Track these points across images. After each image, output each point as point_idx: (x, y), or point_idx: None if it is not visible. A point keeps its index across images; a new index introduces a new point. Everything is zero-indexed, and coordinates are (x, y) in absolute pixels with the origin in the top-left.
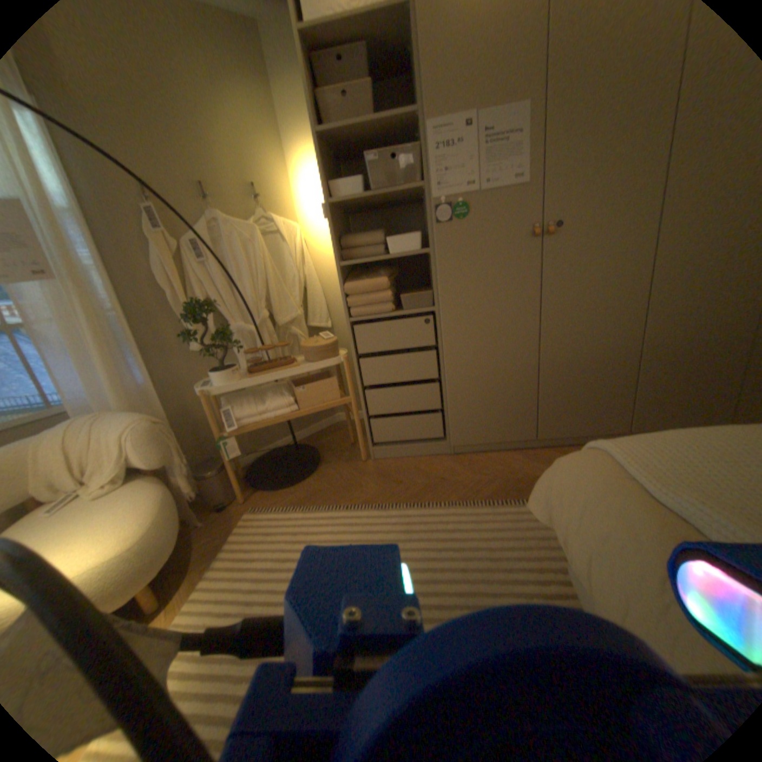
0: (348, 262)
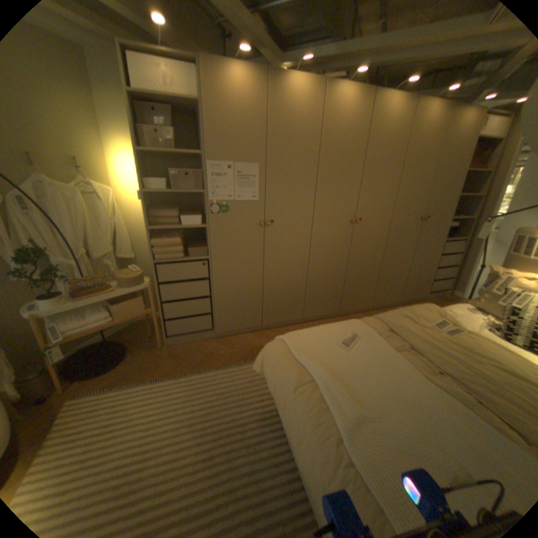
0: (155, 228)
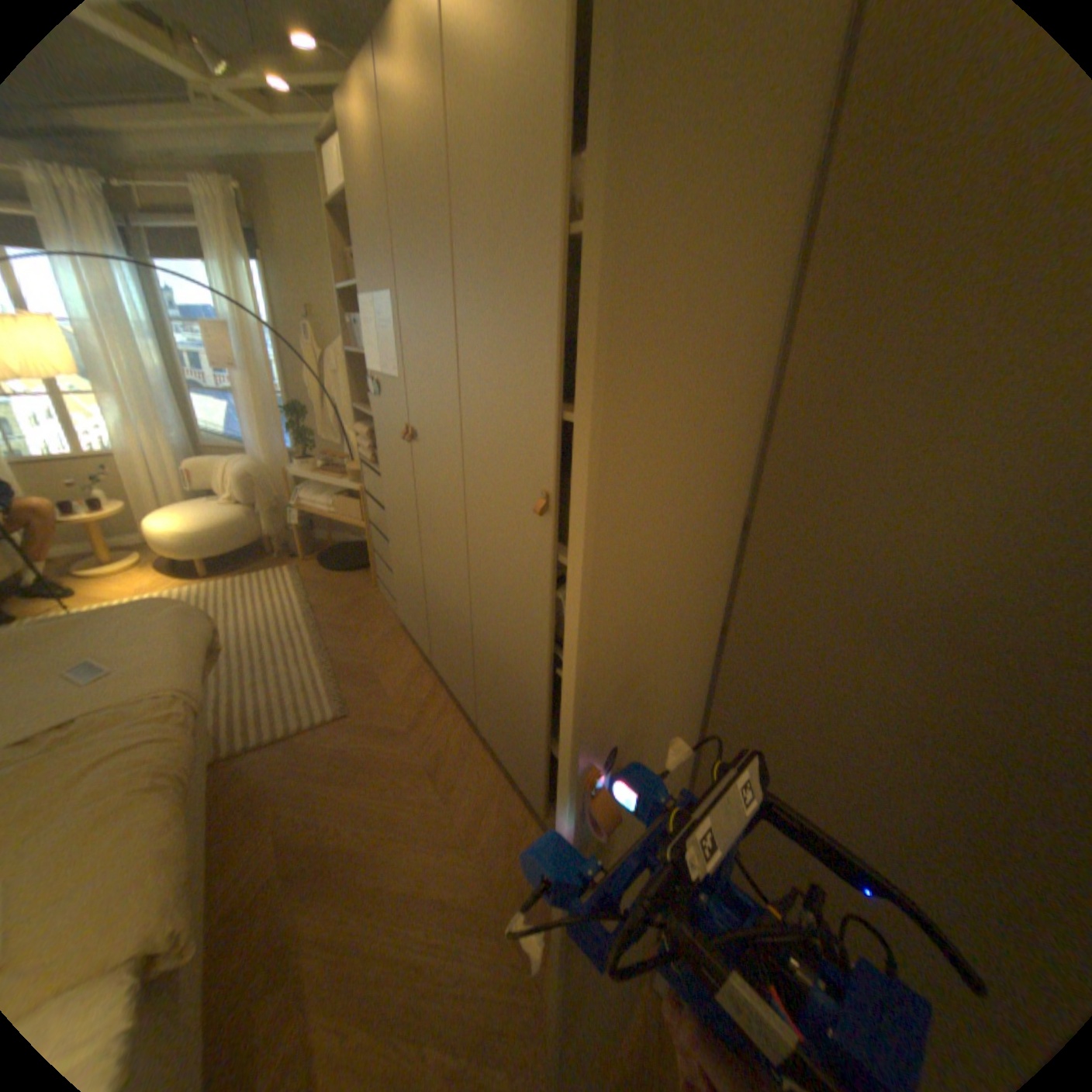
0: (355, 408)
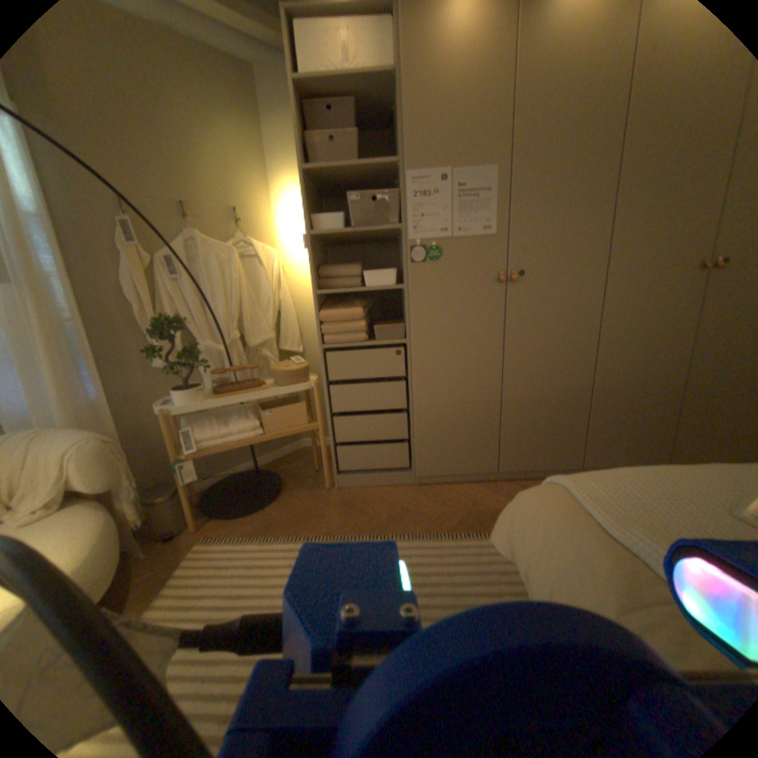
0: (324, 291)
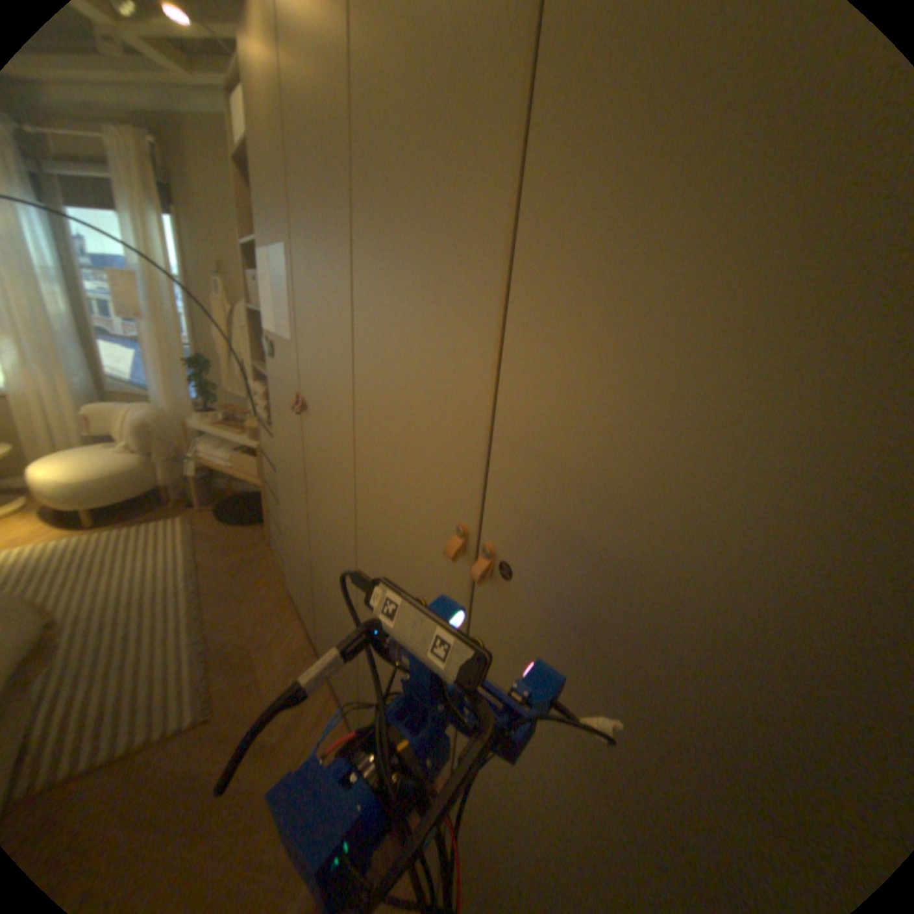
0: (256, 366)
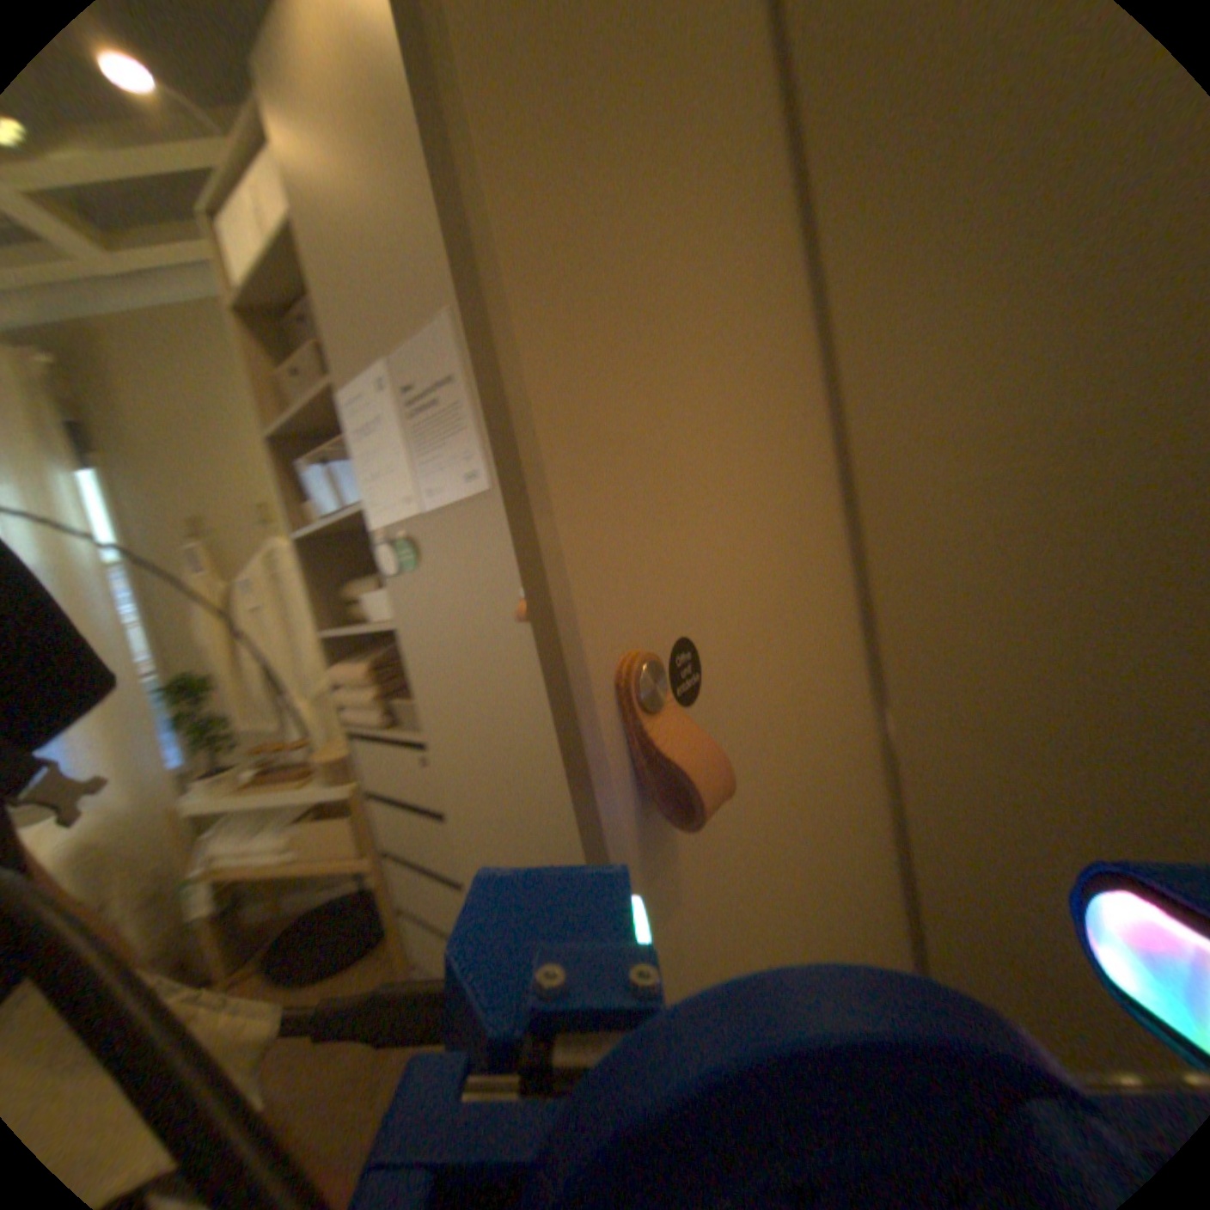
0: (326, 632)
